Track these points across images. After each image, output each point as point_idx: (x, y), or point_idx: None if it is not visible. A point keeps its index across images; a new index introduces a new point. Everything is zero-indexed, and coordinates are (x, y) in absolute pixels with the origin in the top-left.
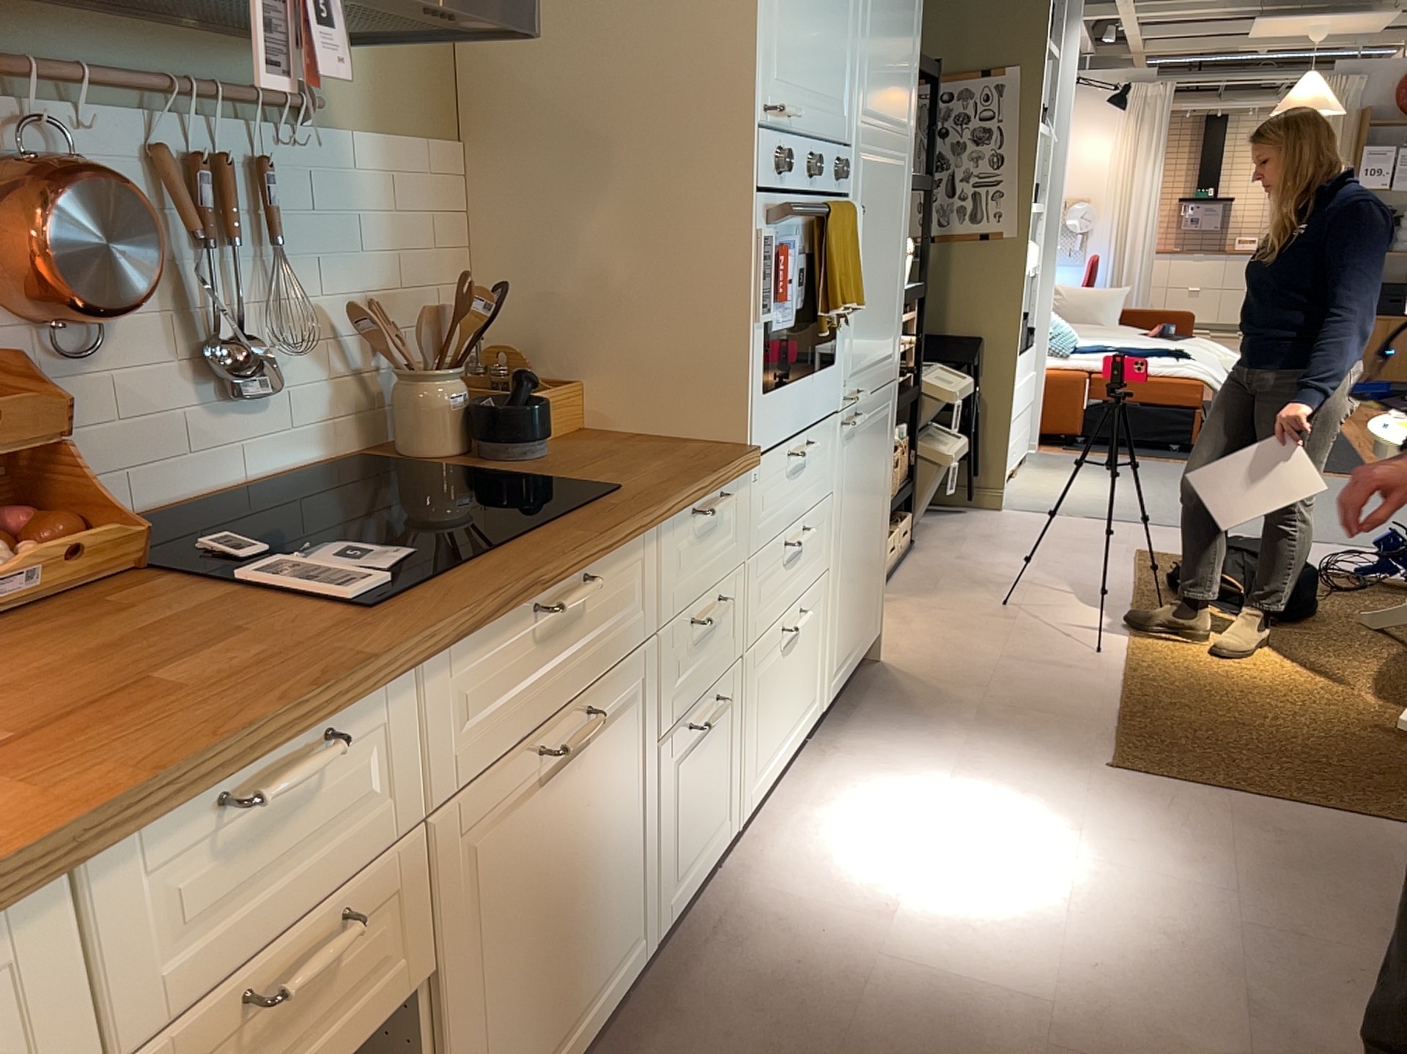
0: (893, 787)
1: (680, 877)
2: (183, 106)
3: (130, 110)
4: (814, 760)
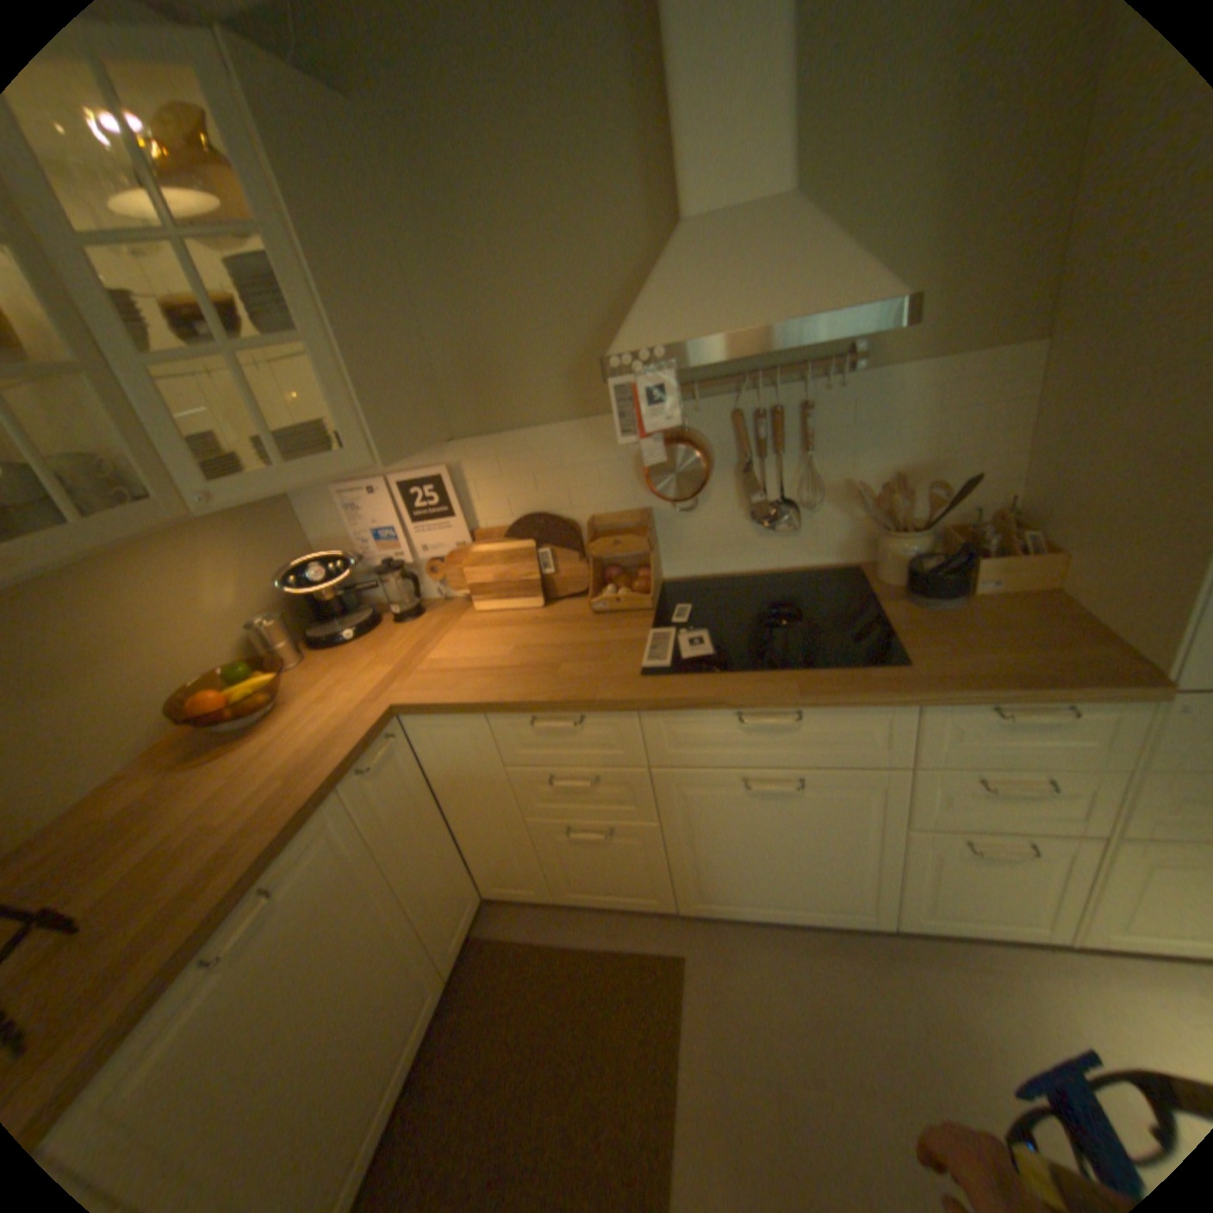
0: None
1: (944, 918)
2: (760, 381)
3: (725, 392)
4: None
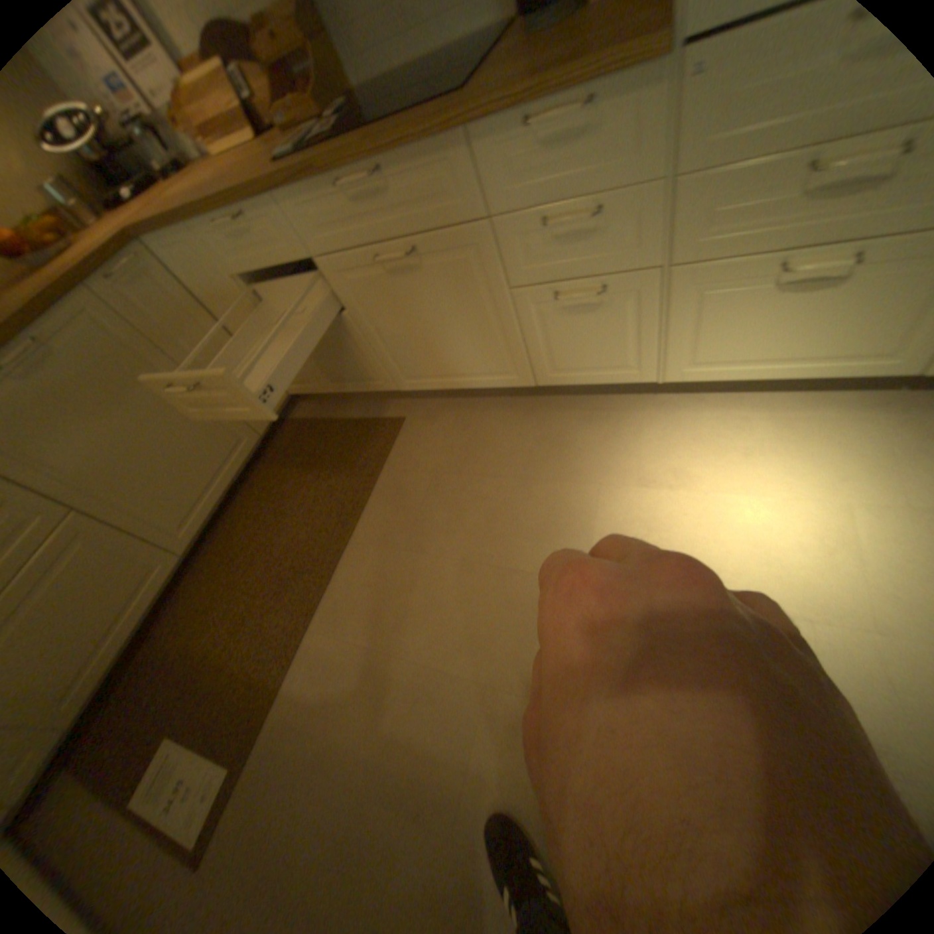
0: (855, 466)
1: (563, 369)
2: None
3: None
4: (864, 404)
